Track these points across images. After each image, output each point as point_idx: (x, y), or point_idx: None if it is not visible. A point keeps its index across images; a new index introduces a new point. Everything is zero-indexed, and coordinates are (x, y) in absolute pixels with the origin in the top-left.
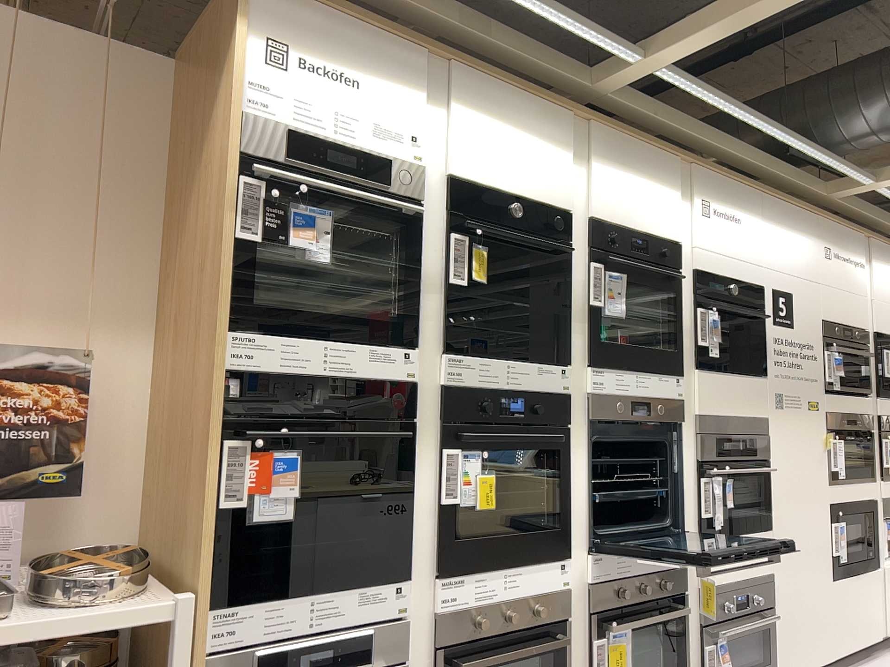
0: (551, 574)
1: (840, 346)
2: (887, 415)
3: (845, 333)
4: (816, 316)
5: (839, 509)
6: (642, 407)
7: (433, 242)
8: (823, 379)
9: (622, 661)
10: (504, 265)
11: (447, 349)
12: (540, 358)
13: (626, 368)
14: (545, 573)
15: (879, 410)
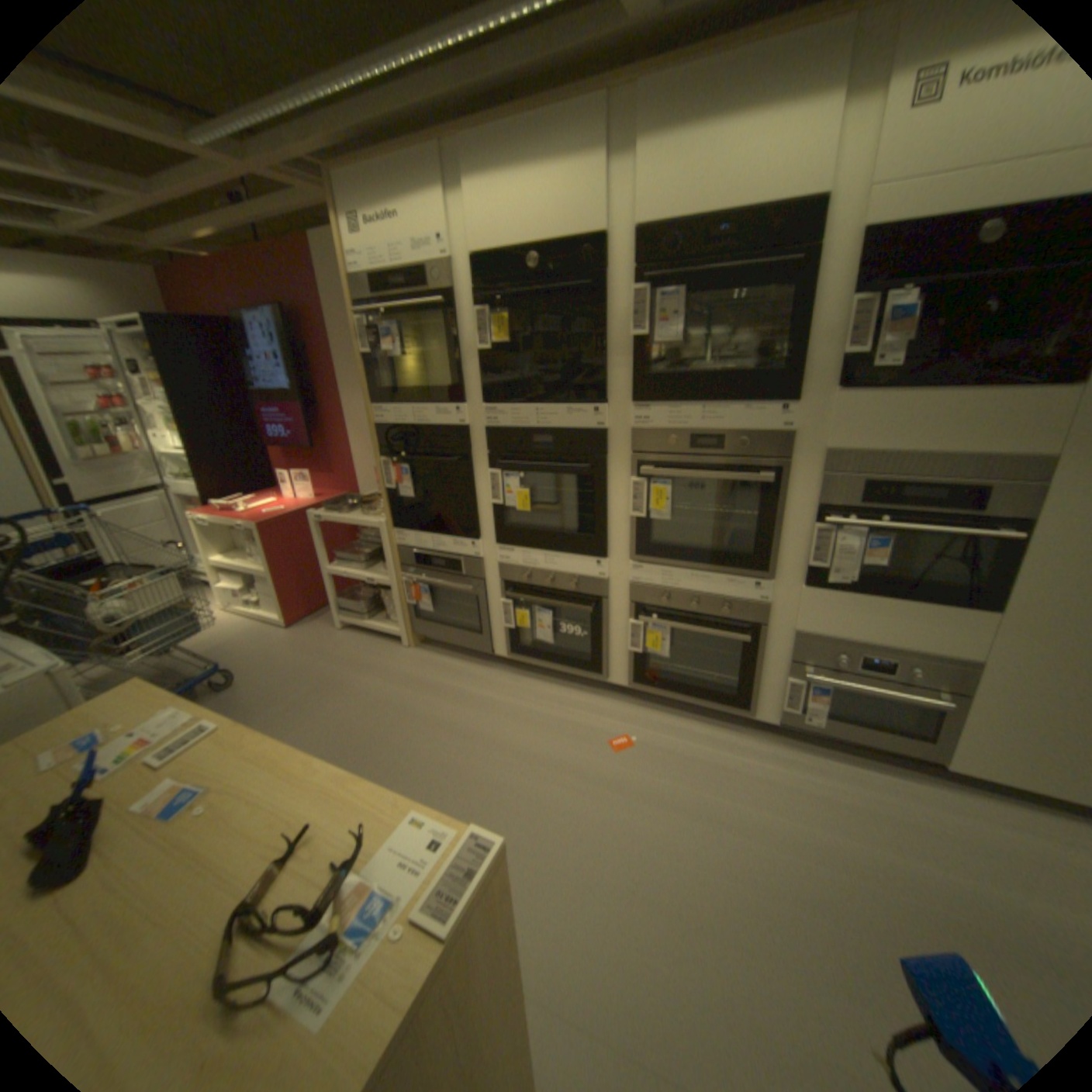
0: (585, 566)
1: None
2: None
3: None
4: None
5: None
6: (711, 441)
7: (466, 320)
8: None
9: (659, 646)
10: (537, 318)
11: (486, 402)
12: (573, 400)
13: (684, 401)
14: (580, 564)
15: None
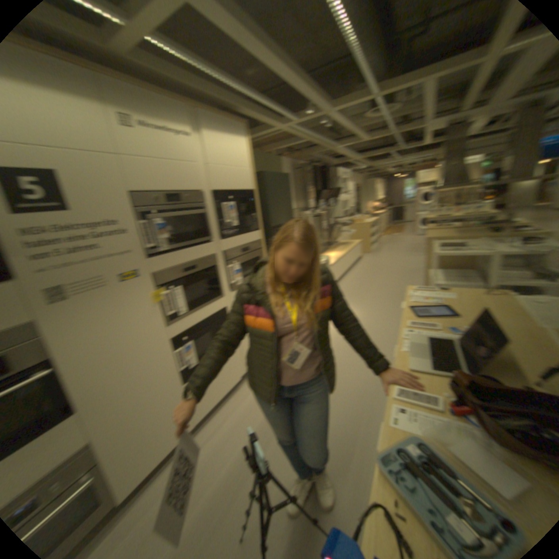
0: None
1: (162, 211)
2: (231, 248)
3: (171, 197)
4: (114, 189)
5: (180, 337)
6: None
7: None
8: (140, 247)
9: None
10: None
11: None
12: None
13: None
14: None
15: (221, 248)
